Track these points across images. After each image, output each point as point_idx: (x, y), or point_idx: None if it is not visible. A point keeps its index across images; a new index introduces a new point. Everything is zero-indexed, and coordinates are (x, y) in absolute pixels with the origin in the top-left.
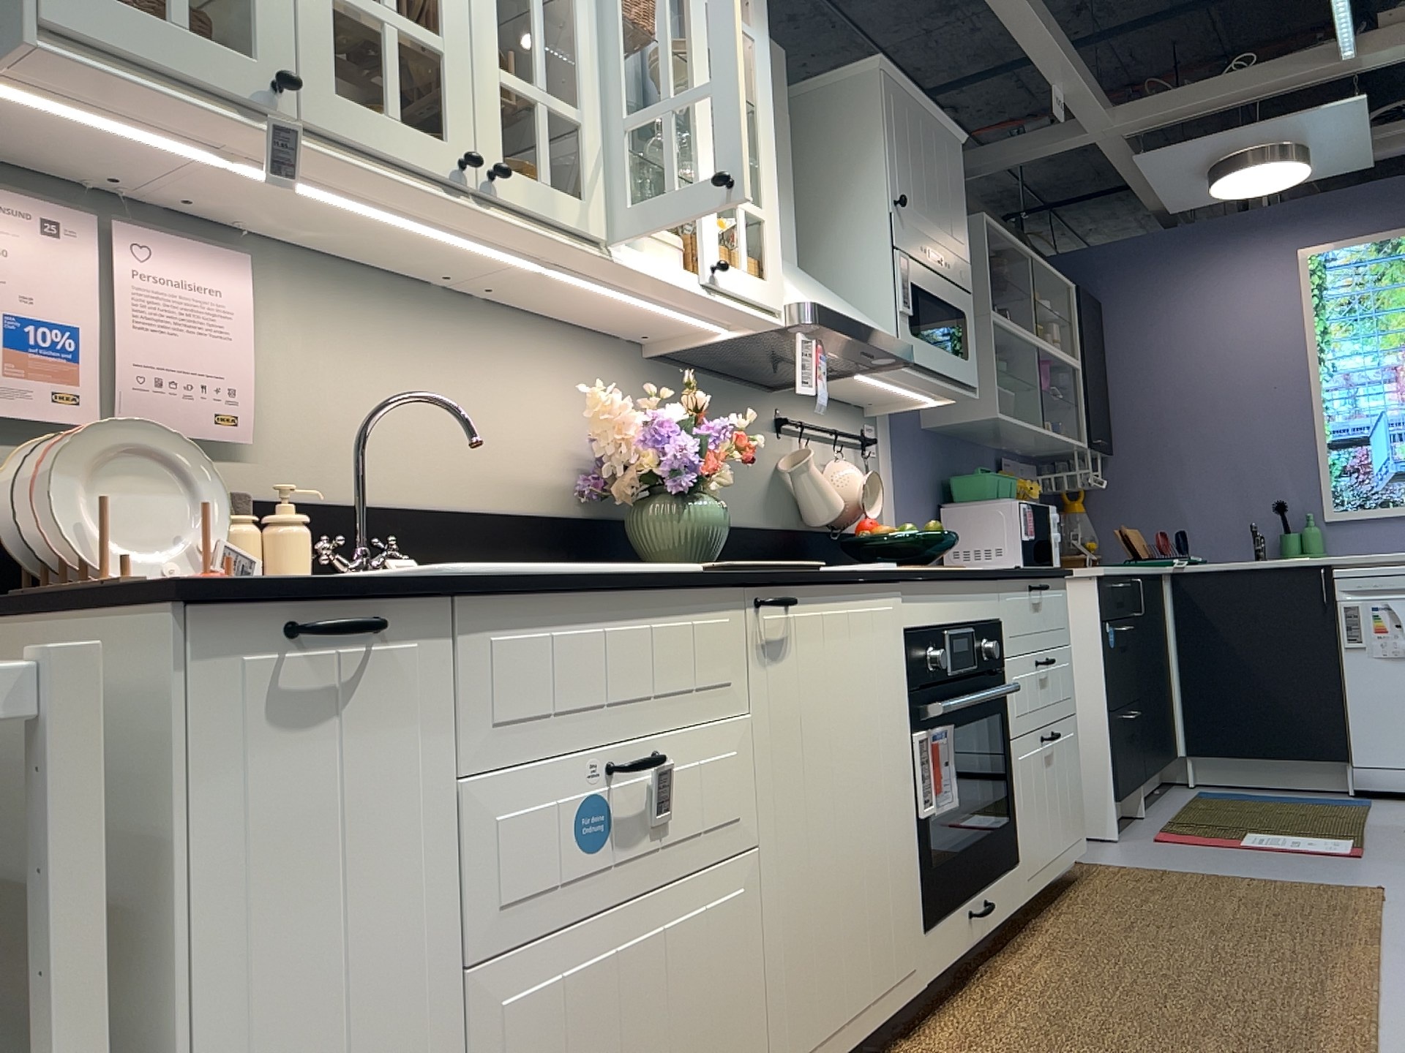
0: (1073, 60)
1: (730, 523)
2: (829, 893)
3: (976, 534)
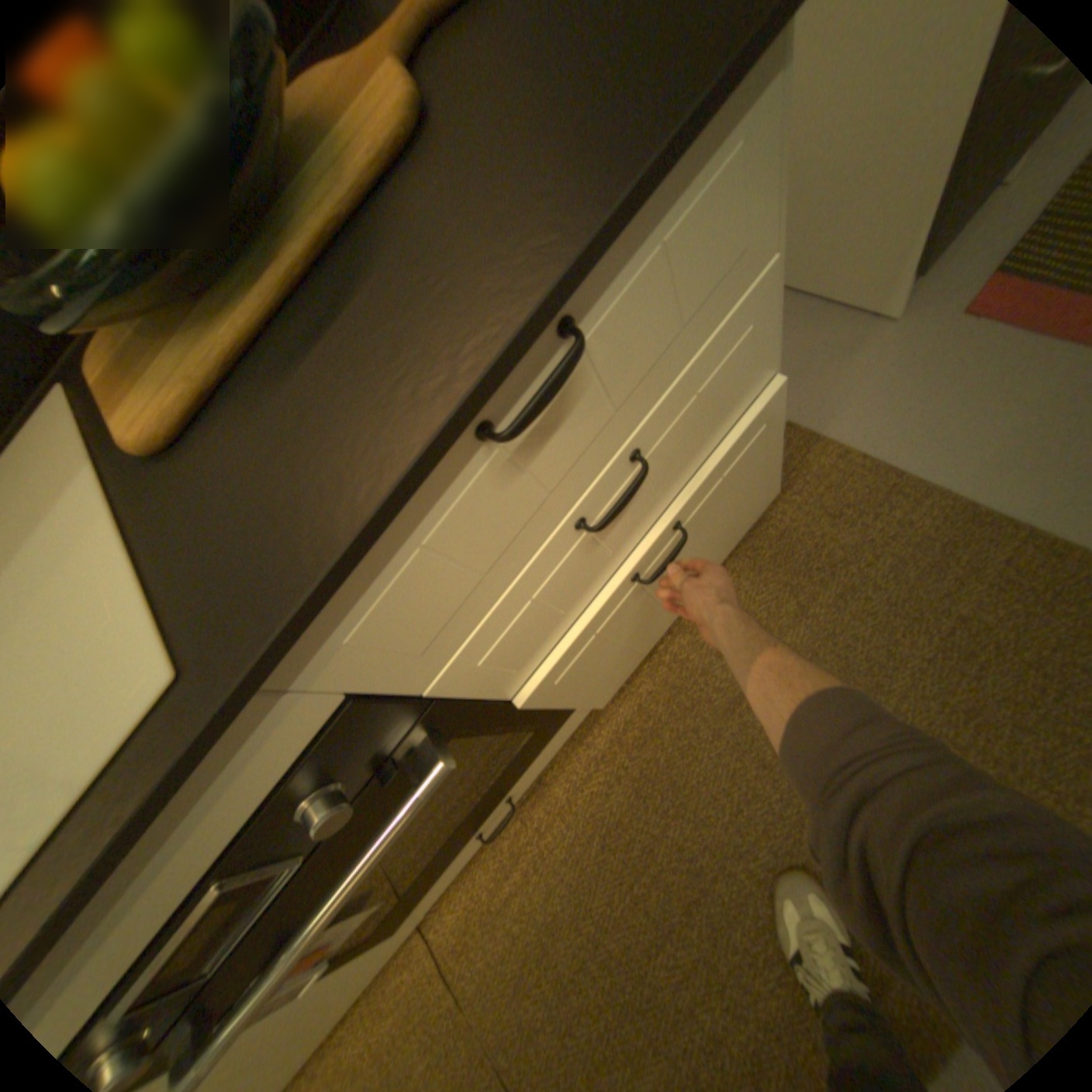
0: None
1: None
2: None
3: None
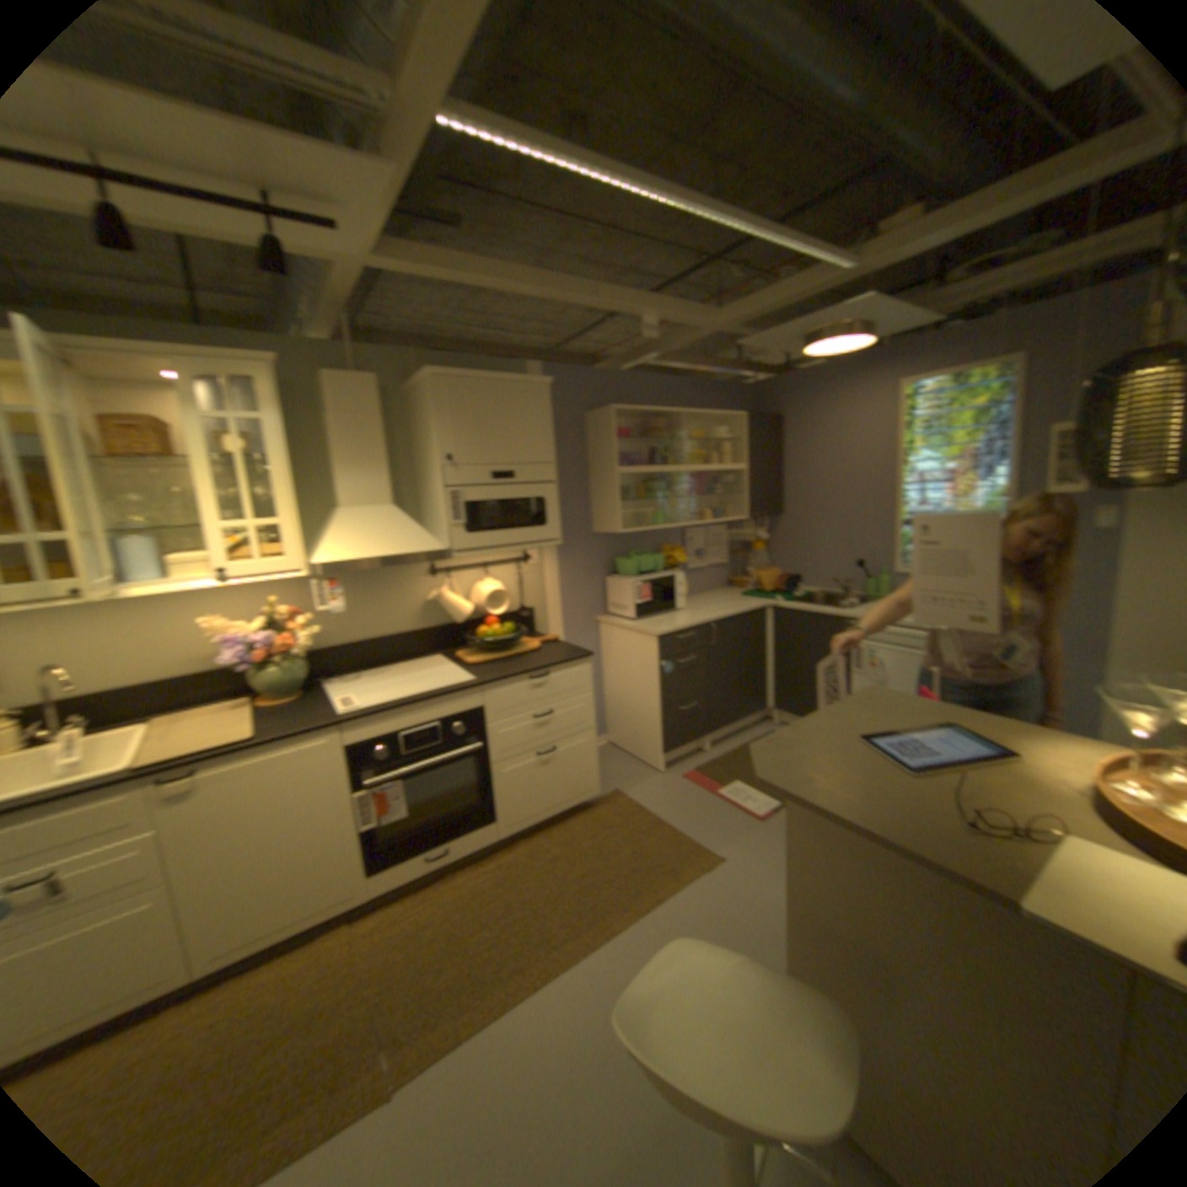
0: (641, 299)
1: (379, 636)
2: (244, 887)
3: (617, 594)
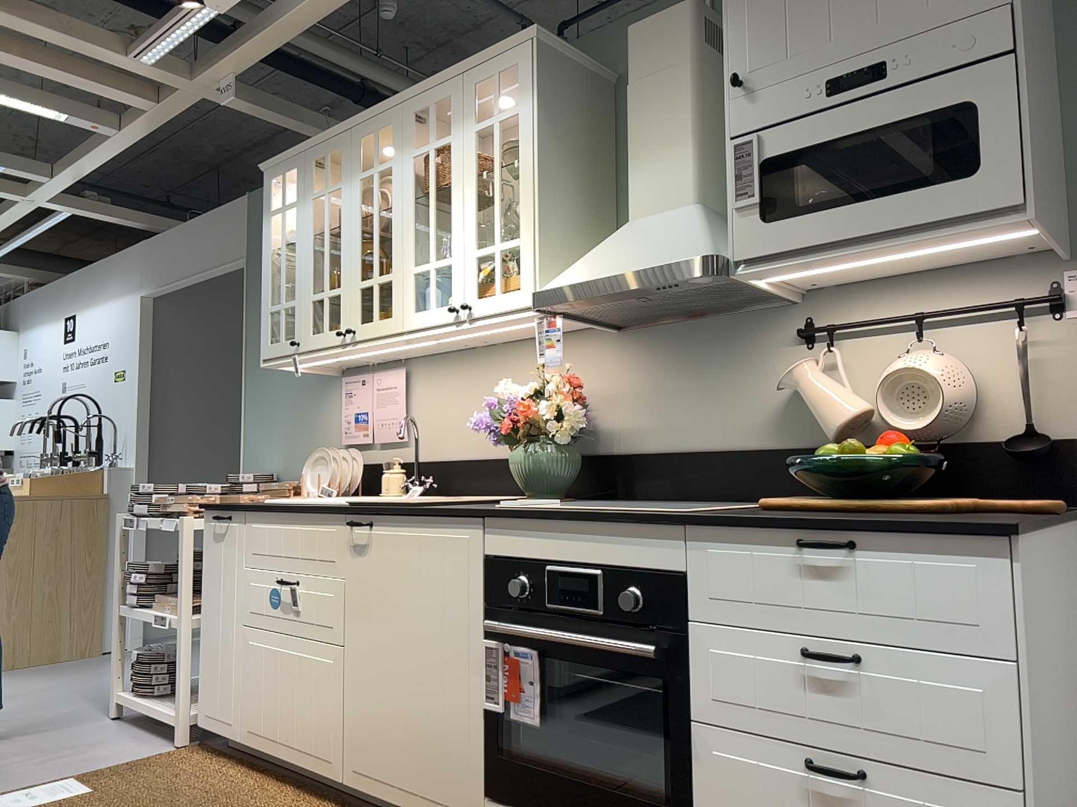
0: None
1: (710, 448)
2: (386, 700)
3: None
